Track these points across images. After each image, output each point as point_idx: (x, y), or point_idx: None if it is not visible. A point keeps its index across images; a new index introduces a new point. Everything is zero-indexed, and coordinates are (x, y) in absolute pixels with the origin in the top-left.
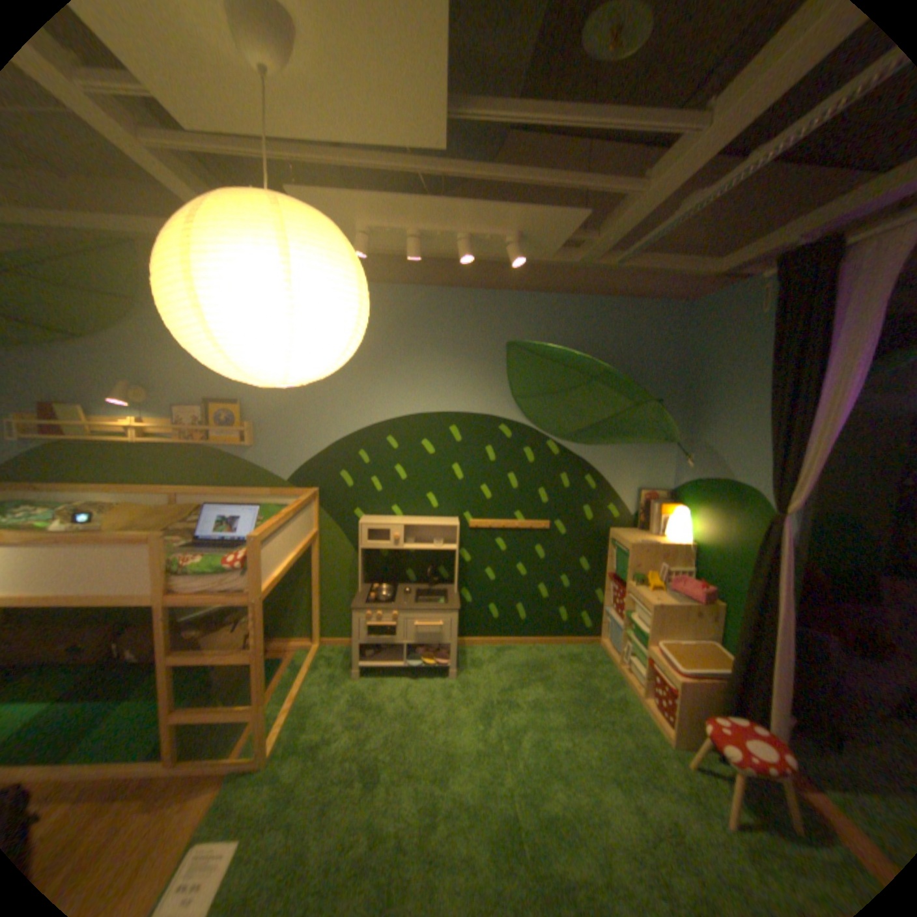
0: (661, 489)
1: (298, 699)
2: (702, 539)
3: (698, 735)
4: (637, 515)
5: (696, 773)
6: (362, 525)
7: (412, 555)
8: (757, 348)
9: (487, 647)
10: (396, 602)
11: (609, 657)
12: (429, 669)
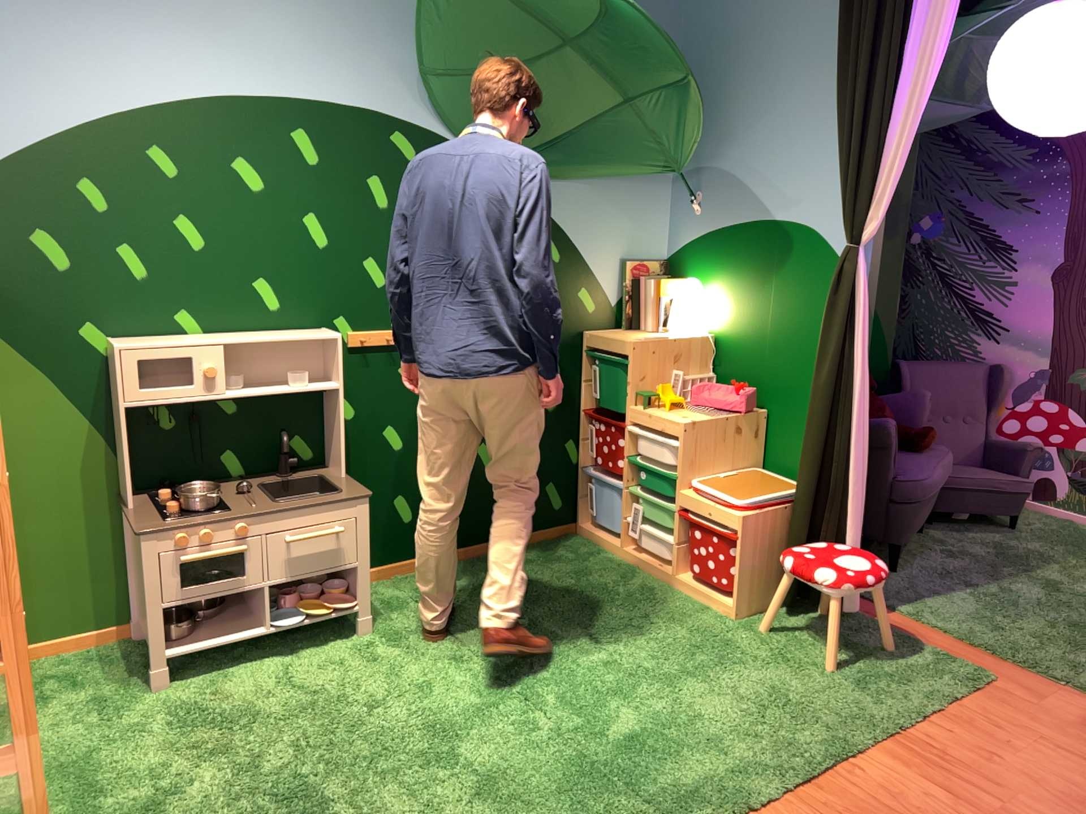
0: (652, 257)
1: (43, 752)
2: (724, 323)
3: (760, 587)
4: (621, 304)
5: (769, 632)
6: (124, 350)
7: (233, 416)
8: (800, 6)
9: (399, 577)
10: (234, 506)
11: (599, 544)
12: (319, 624)
